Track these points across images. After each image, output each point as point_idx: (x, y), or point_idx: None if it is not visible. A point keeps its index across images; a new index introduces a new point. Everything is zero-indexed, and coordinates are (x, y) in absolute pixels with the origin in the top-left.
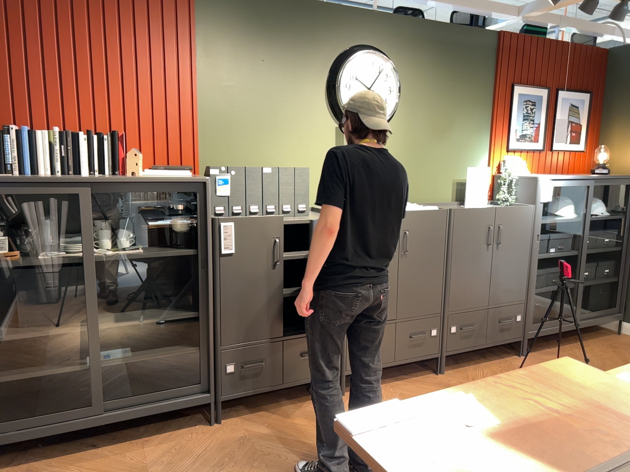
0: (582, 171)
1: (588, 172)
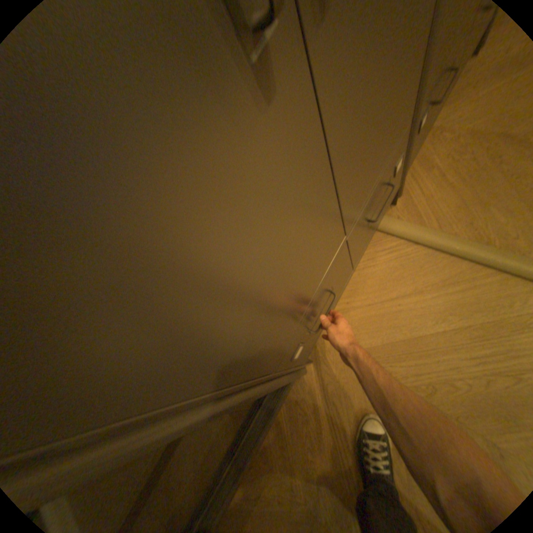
0: None
1: None
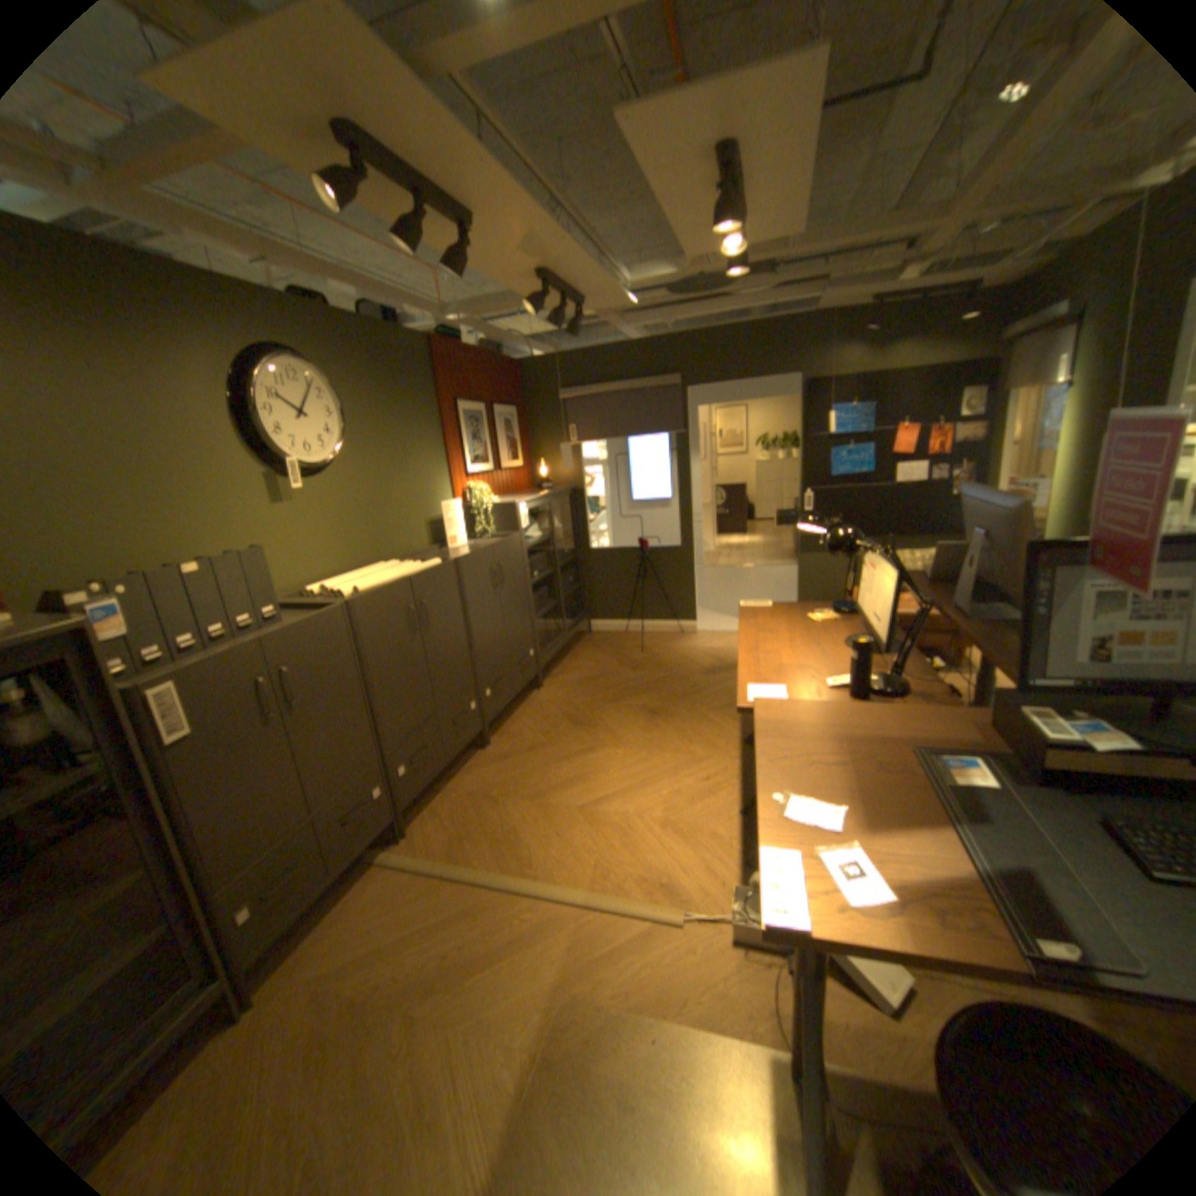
0: (526, 489)
1: (530, 488)
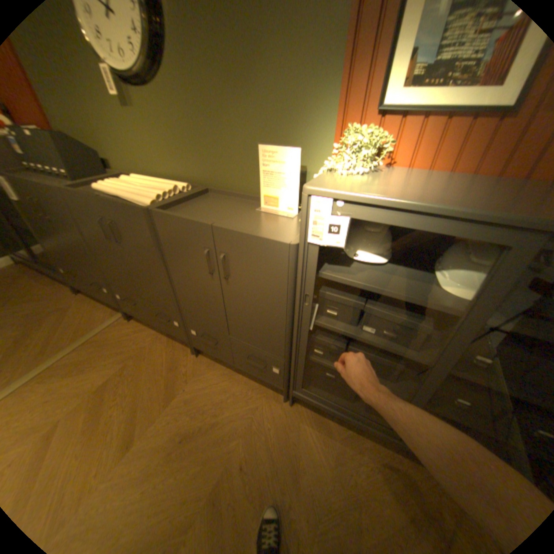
0: None
1: None
